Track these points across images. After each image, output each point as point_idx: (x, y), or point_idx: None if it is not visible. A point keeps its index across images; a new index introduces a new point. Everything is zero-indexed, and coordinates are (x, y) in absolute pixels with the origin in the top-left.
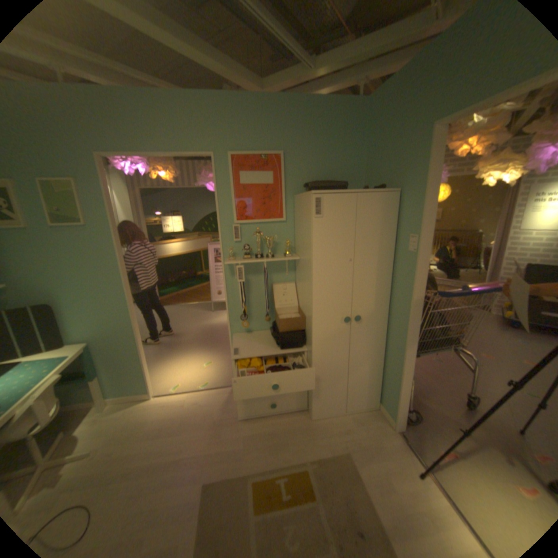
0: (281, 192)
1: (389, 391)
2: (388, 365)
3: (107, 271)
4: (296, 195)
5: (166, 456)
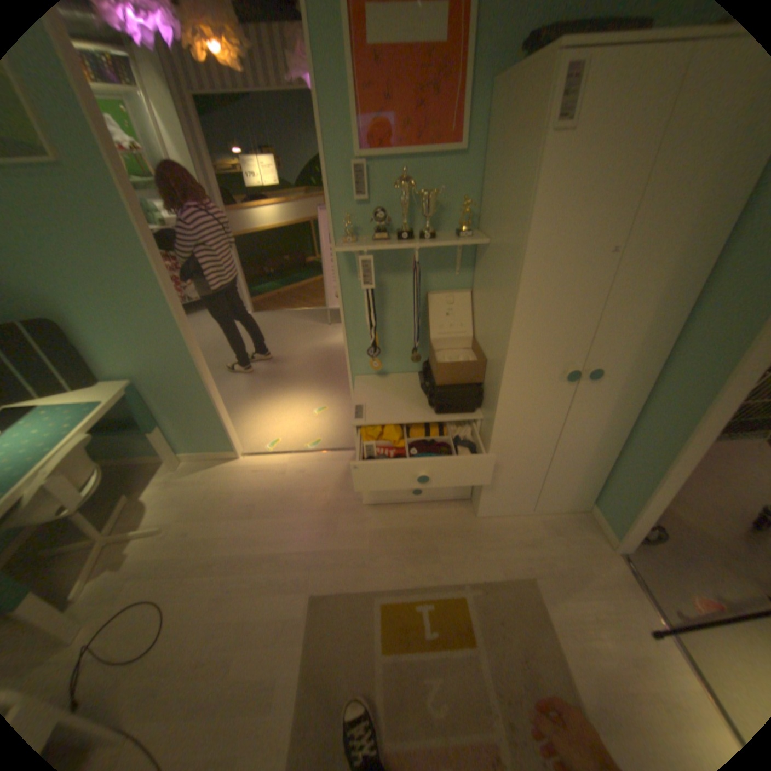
0: (466, 68)
1: (620, 493)
2: (629, 455)
3: (129, 260)
4: (501, 74)
5: (260, 546)
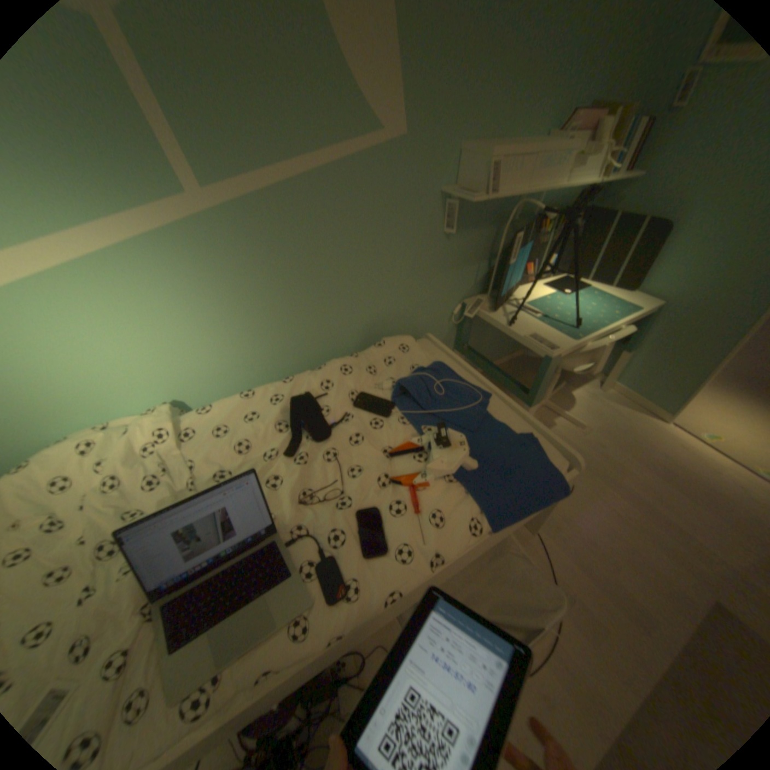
0: None
1: None
2: None
3: None
4: None
5: (672, 512)
